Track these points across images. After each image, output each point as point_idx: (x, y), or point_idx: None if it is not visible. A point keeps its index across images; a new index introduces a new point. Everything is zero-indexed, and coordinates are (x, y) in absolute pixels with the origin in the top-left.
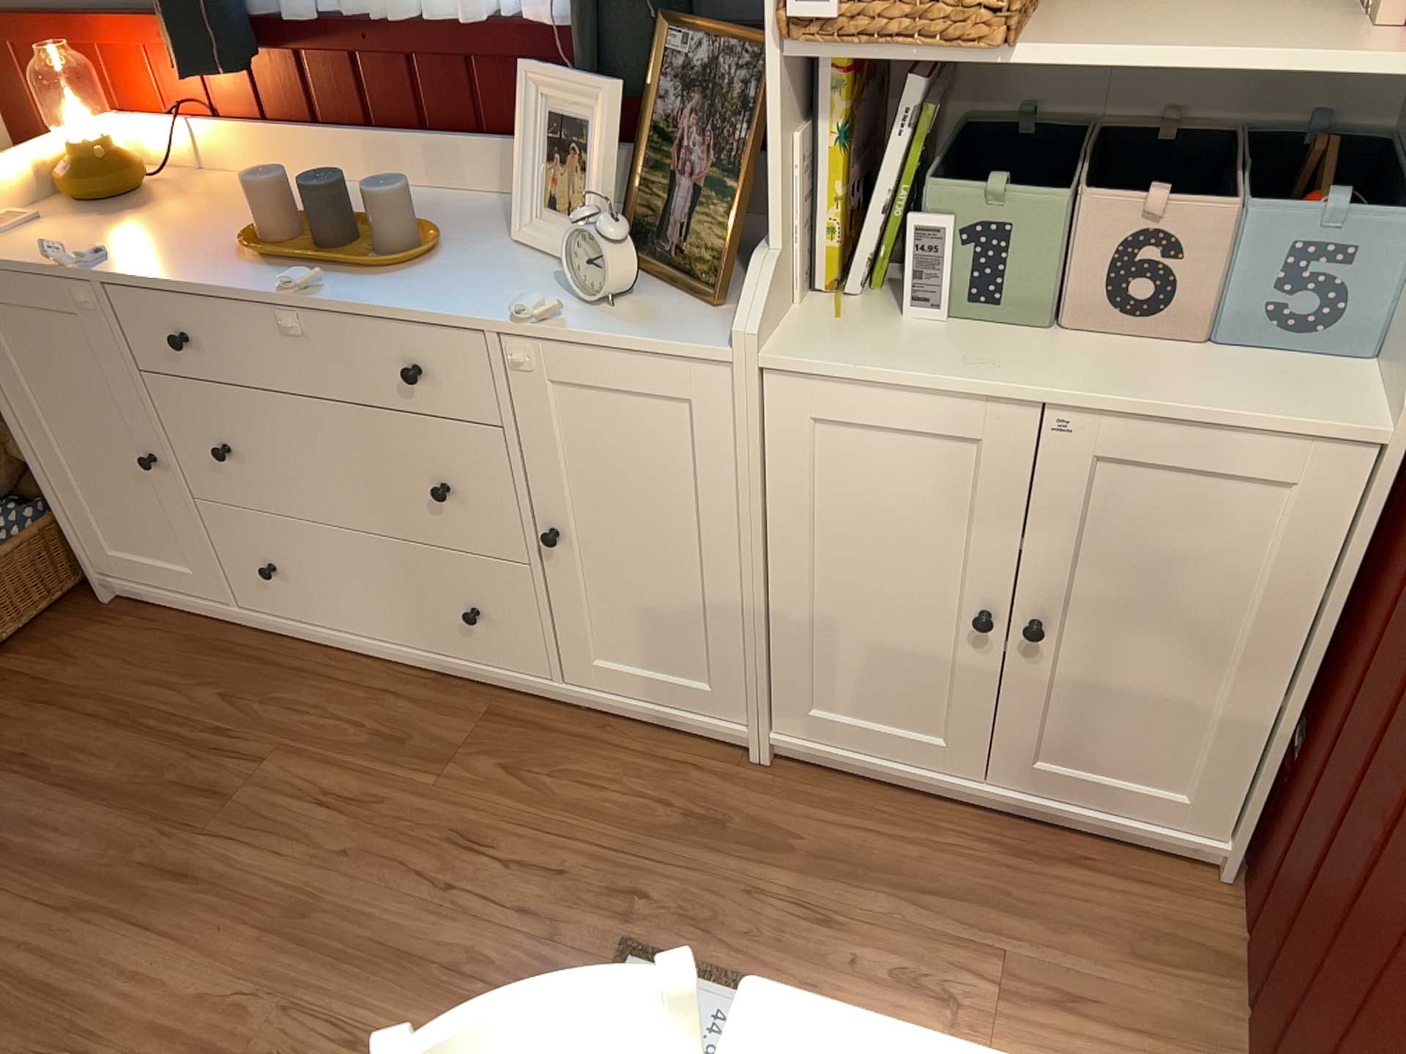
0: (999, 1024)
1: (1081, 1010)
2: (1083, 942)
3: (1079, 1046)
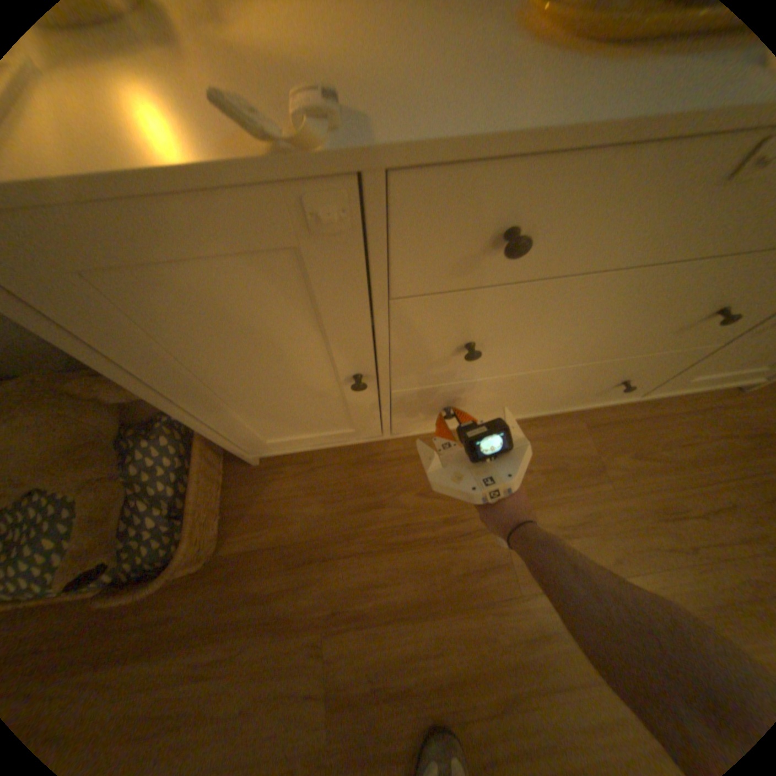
0: None
1: None
2: None
3: None
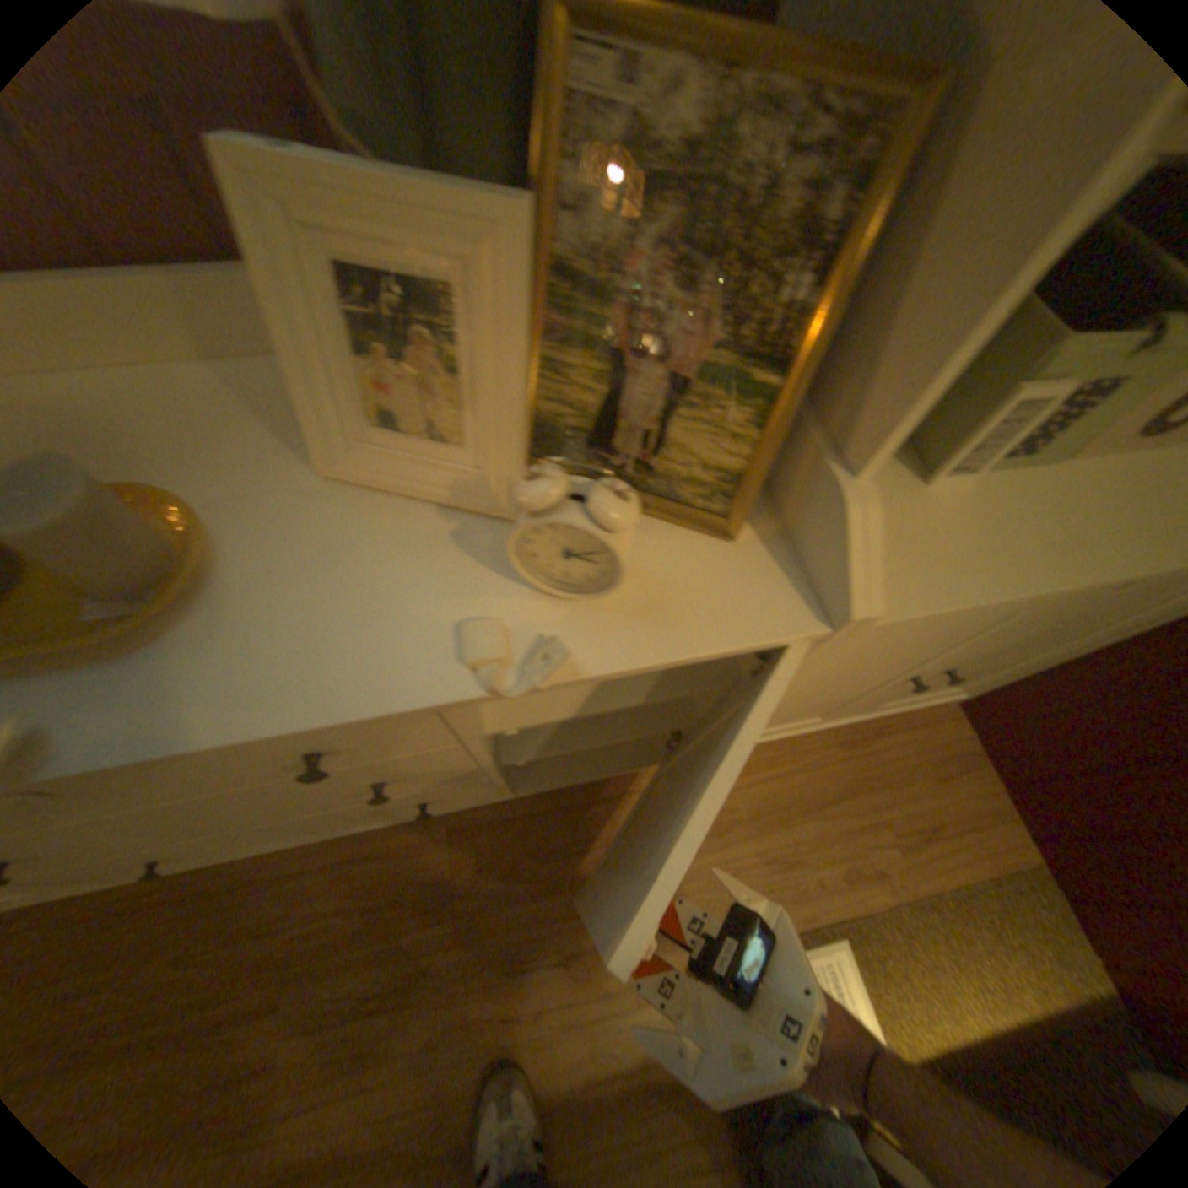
0: (919, 884)
1: (947, 844)
2: (922, 795)
3: (960, 870)
